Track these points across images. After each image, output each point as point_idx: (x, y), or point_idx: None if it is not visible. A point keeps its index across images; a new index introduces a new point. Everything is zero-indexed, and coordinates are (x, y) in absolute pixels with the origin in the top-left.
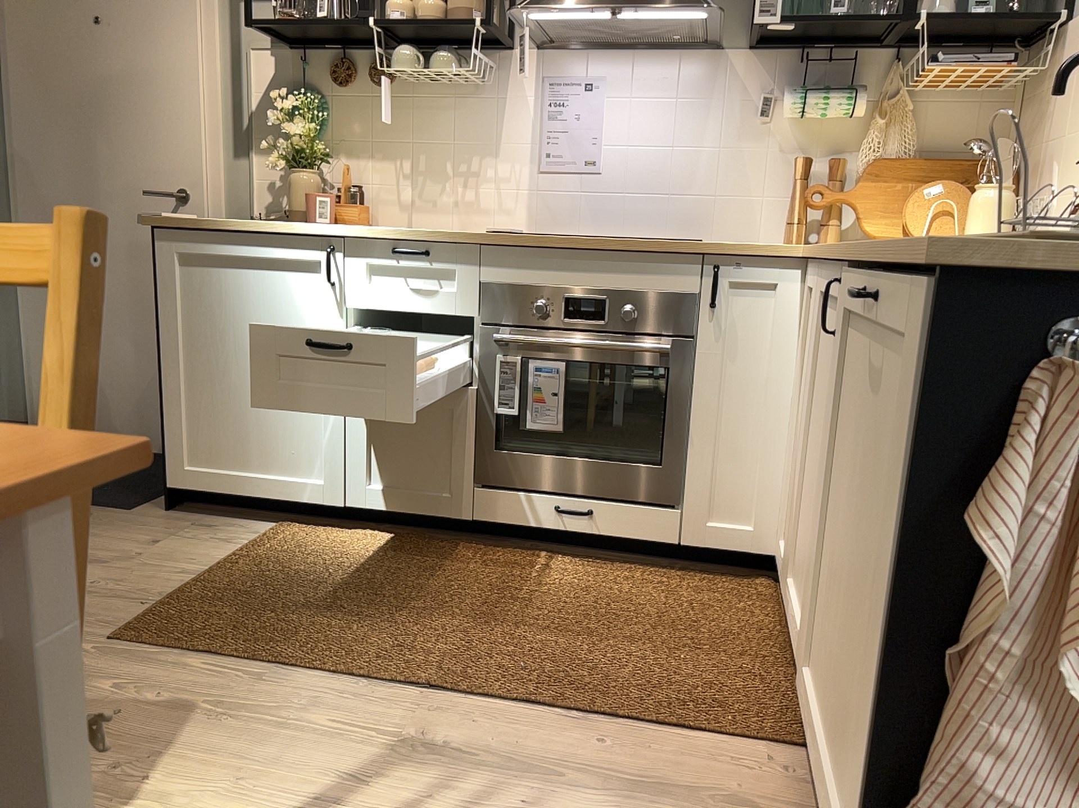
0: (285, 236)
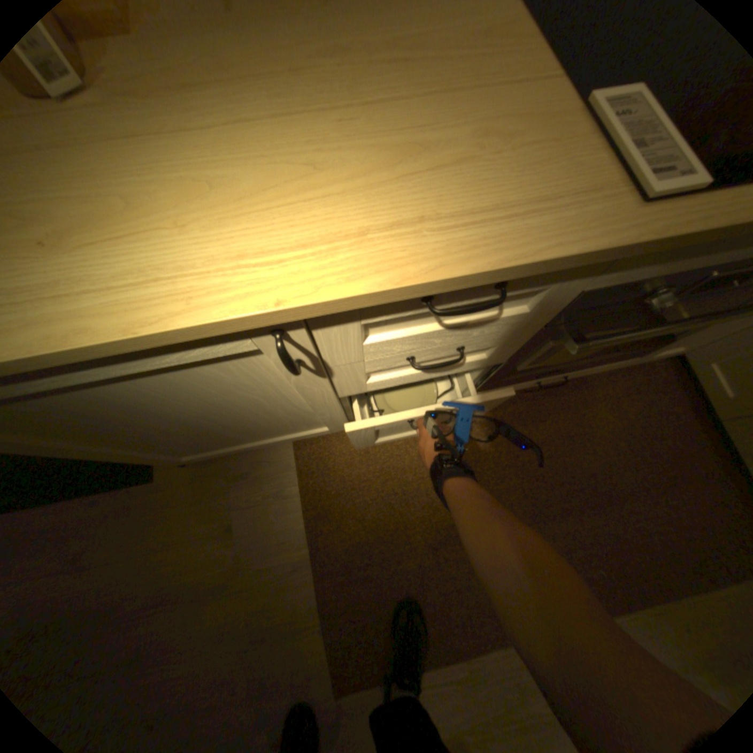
0: (136, 345)
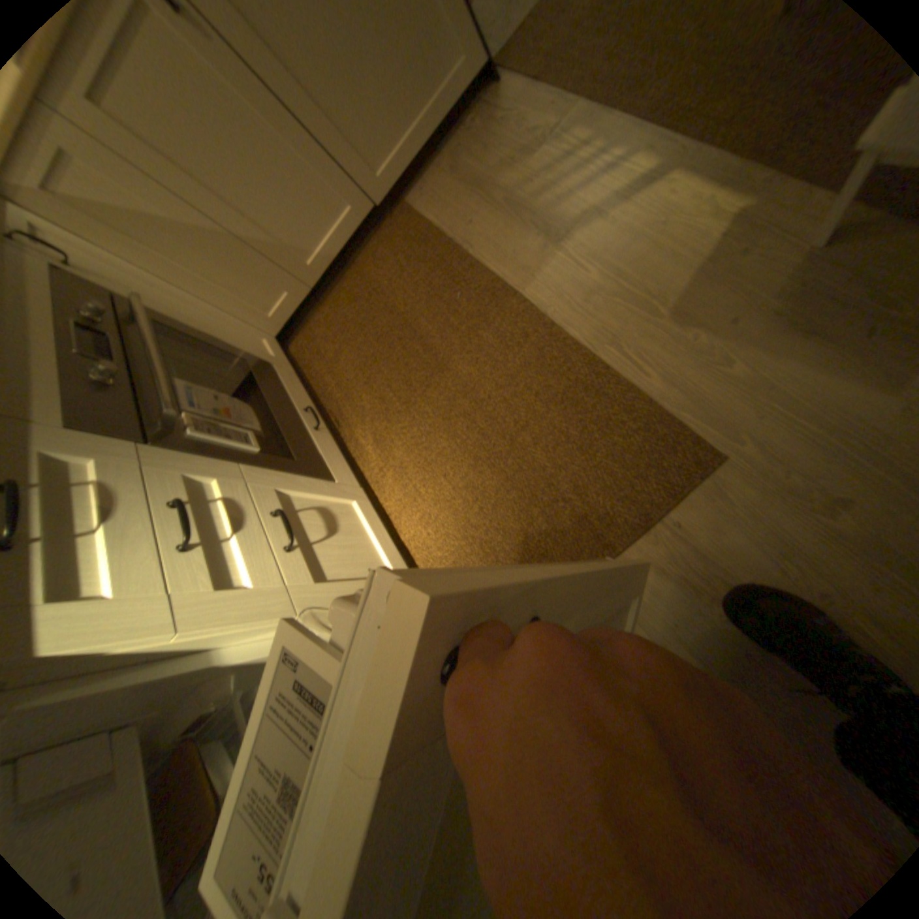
0: None
